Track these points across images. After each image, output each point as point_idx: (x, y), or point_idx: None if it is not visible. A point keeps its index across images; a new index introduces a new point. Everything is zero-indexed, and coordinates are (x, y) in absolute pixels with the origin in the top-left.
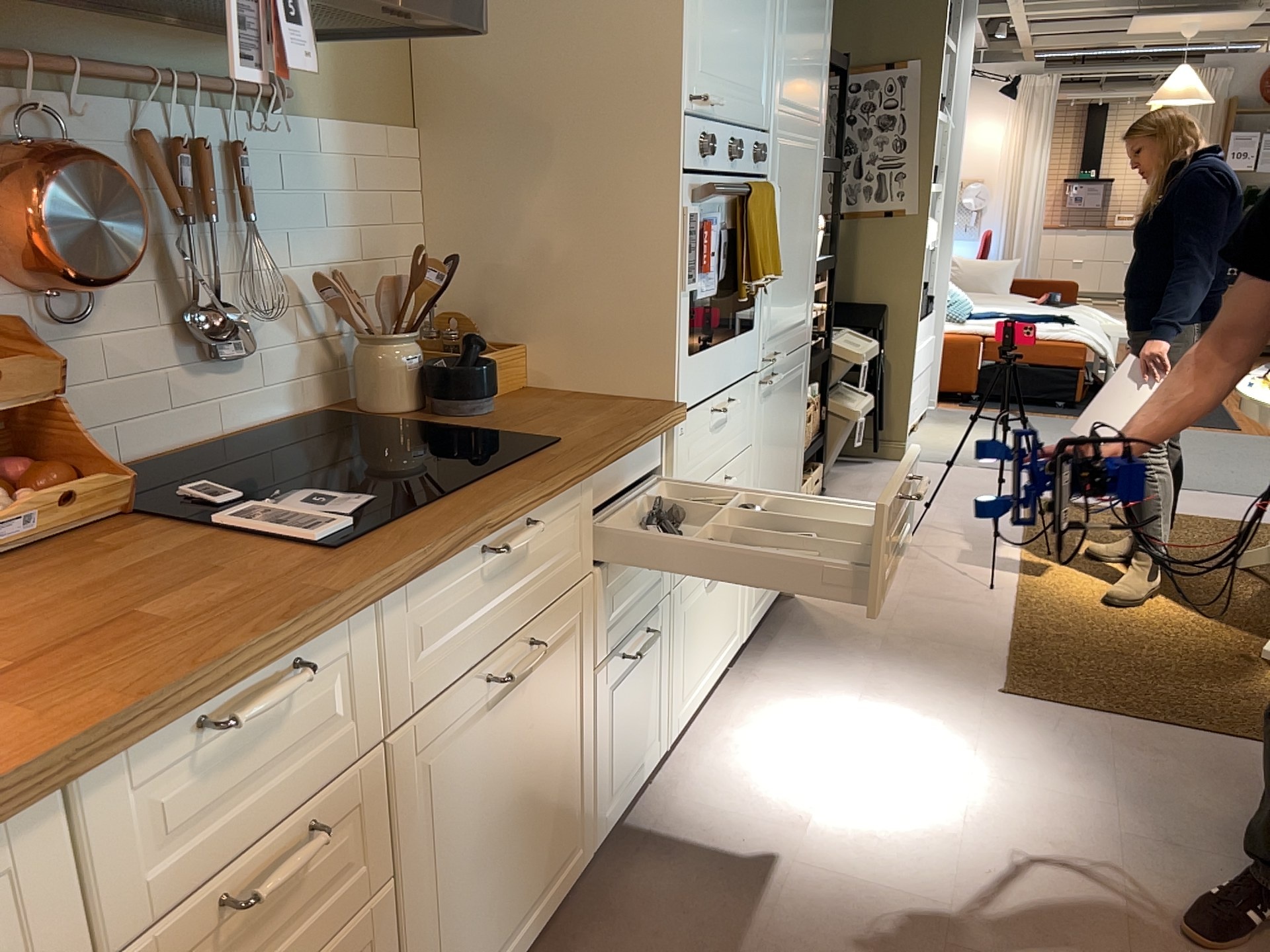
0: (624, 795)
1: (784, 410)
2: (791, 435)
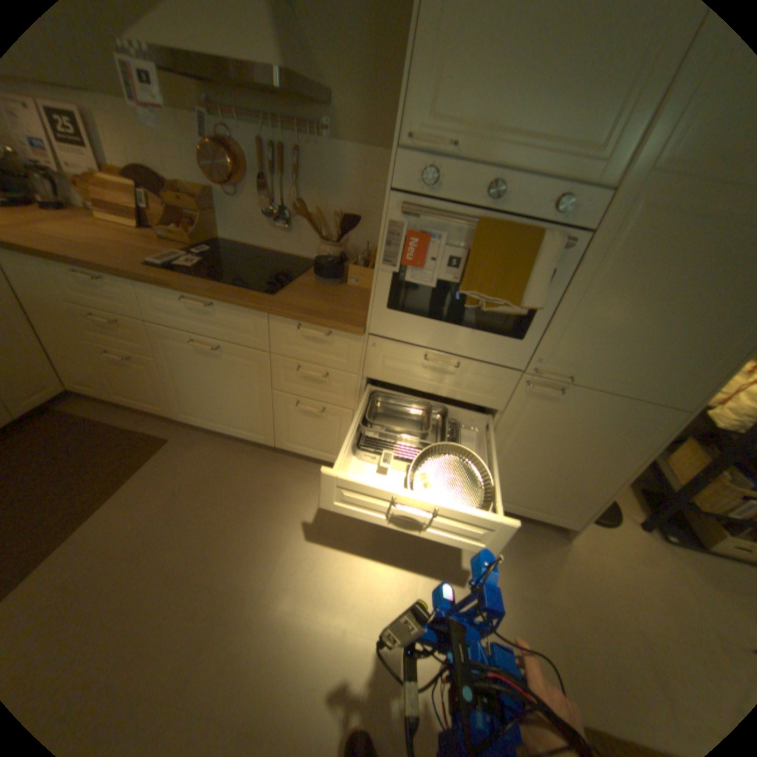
0: (301, 451)
1: (589, 428)
2: (601, 451)
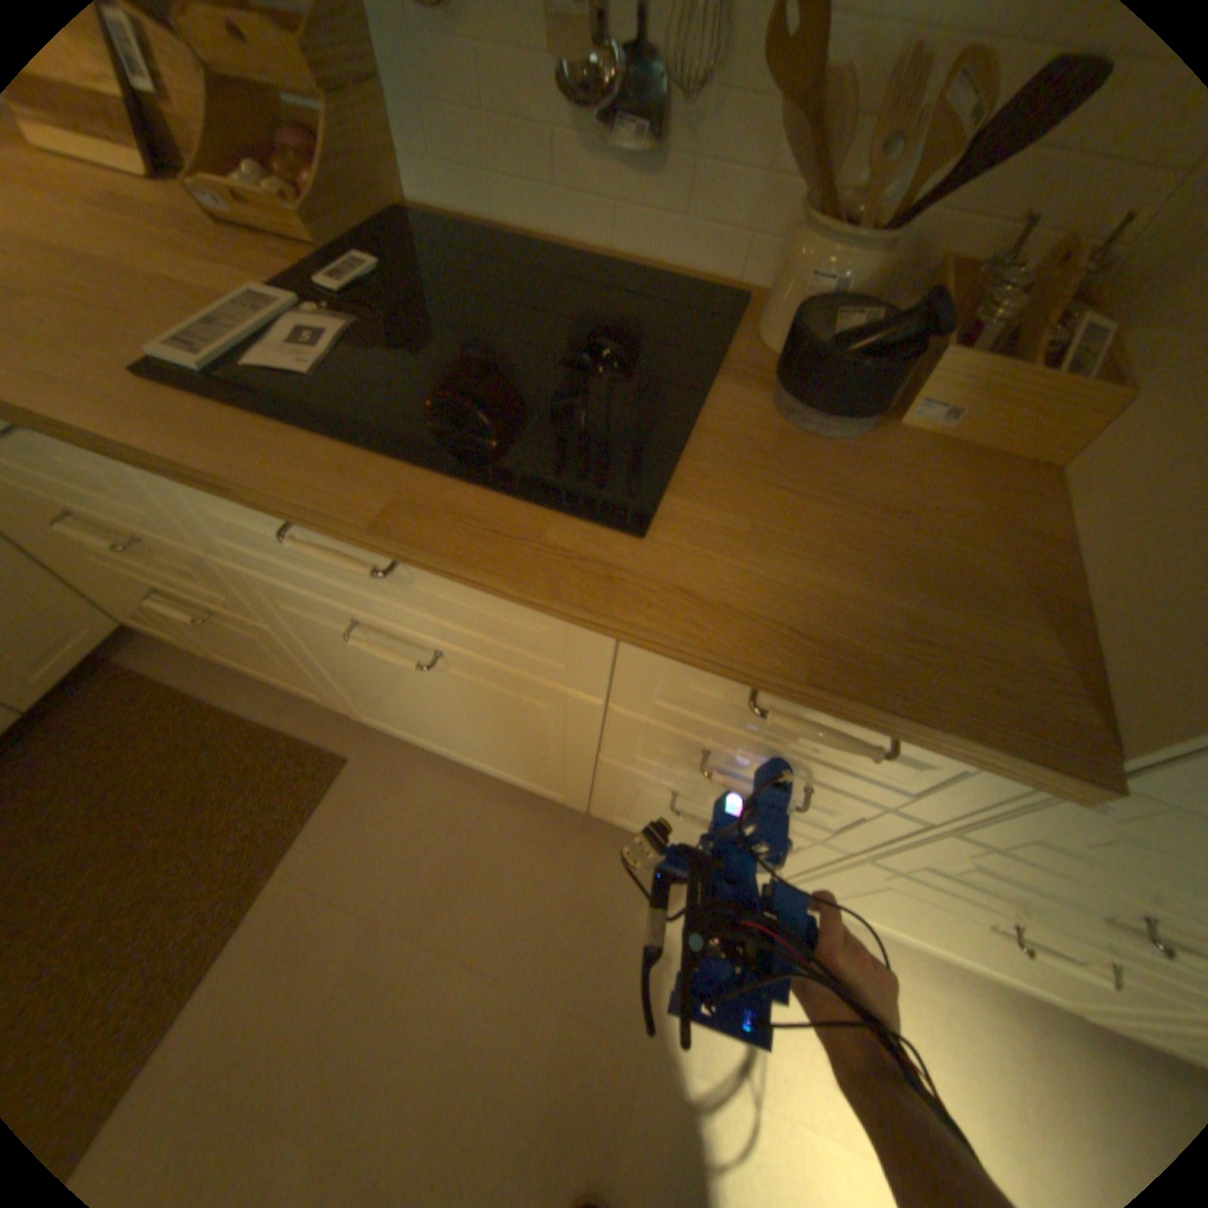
0: None
1: None
2: None
